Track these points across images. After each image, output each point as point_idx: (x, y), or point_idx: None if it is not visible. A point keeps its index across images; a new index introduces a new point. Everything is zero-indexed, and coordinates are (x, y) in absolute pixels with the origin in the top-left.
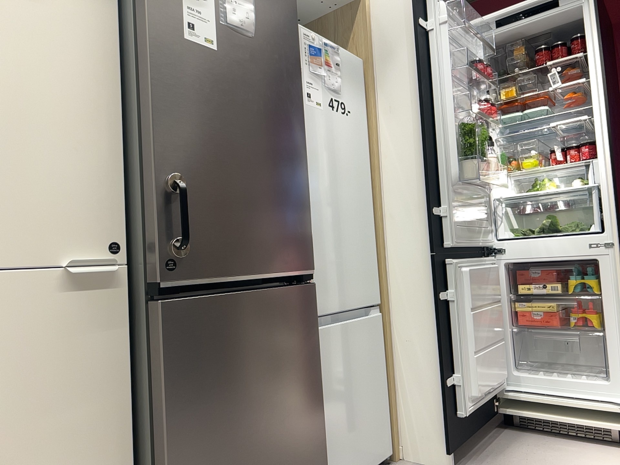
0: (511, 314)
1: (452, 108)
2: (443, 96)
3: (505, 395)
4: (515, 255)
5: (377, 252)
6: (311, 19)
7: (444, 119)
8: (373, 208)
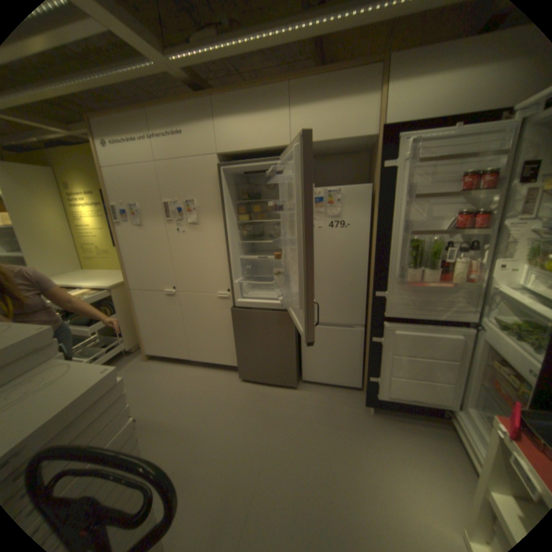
0: (484, 376)
1: (402, 229)
2: (397, 220)
3: (455, 415)
4: (489, 339)
5: (368, 299)
6: (371, 144)
7: (395, 237)
8: (370, 276)
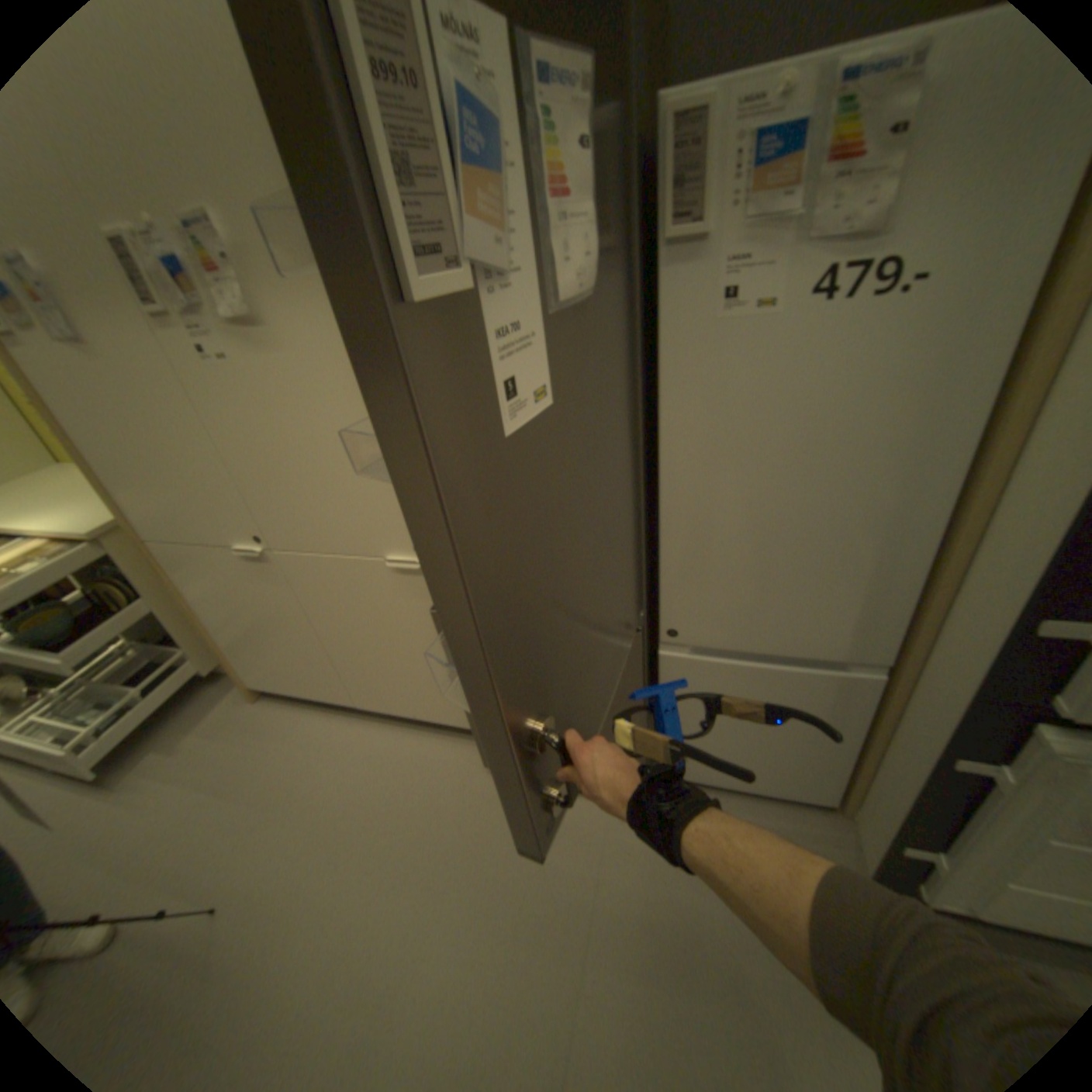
0: None
1: None
2: None
3: None
4: None
5: (930, 585)
6: None
7: None
8: (963, 503)
